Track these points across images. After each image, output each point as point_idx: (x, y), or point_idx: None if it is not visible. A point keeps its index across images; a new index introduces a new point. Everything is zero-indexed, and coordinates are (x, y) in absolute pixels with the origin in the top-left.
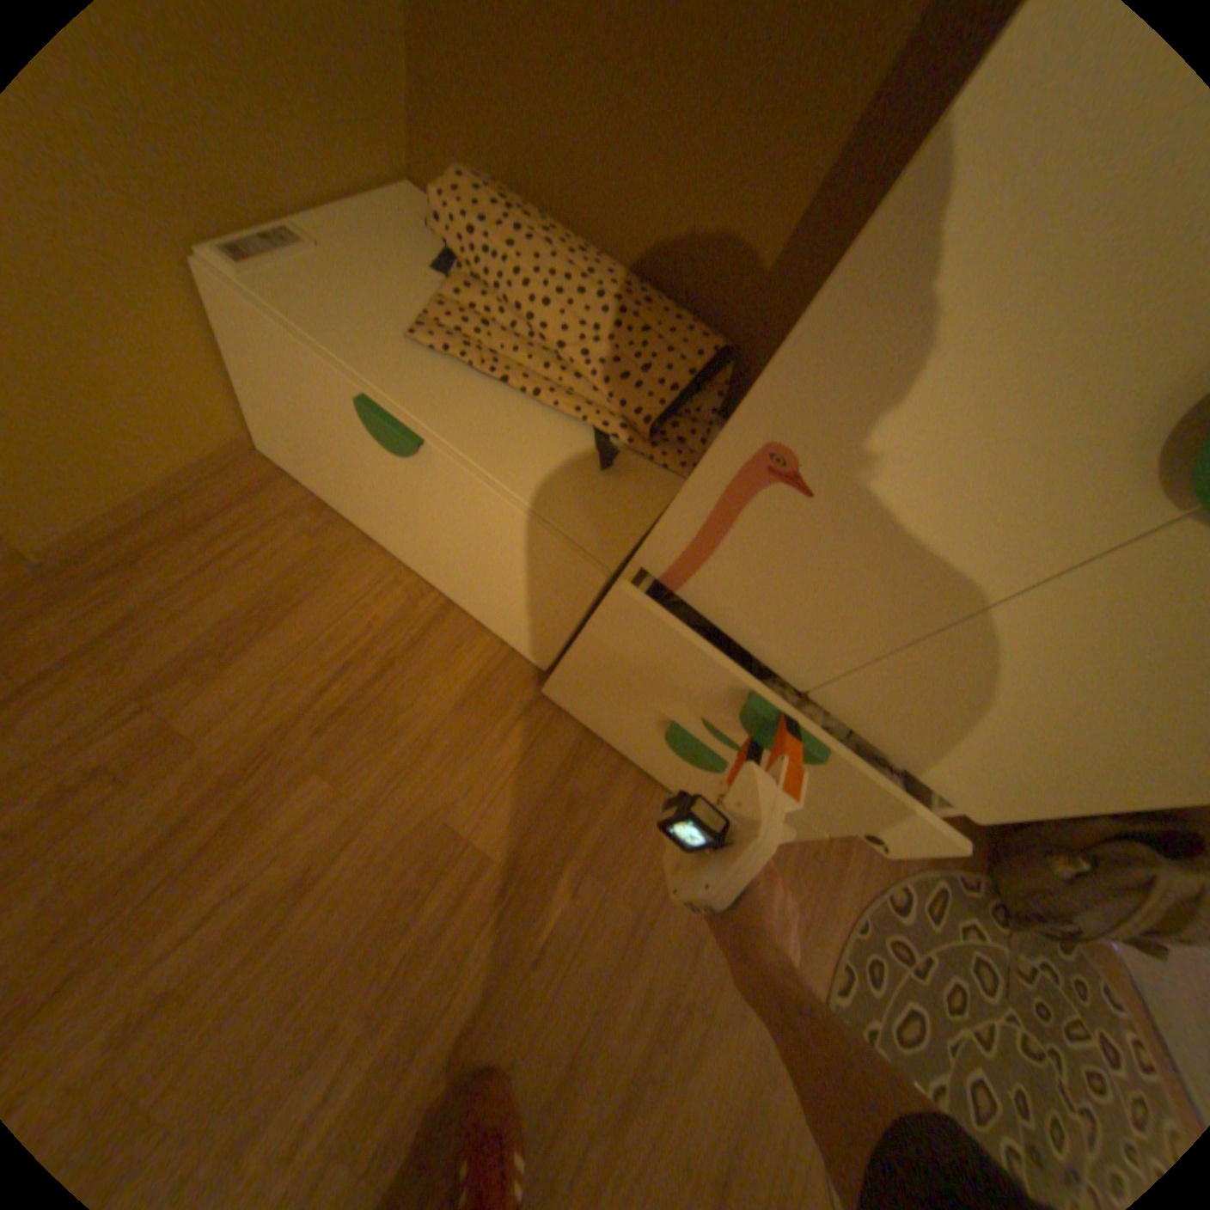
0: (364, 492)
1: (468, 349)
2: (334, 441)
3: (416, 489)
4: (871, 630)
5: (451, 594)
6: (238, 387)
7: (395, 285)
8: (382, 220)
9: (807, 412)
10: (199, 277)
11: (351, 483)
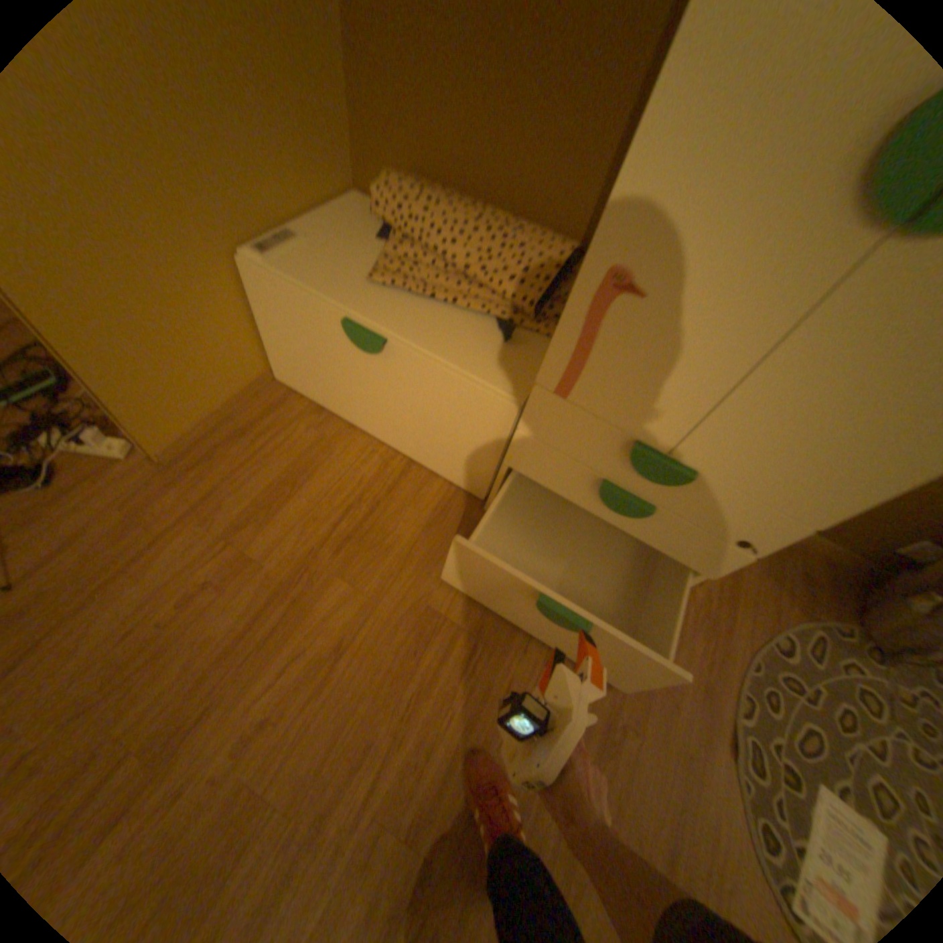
0: (348, 390)
1: (407, 280)
2: (327, 357)
3: (383, 377)
4: (703, 386)
5: (412, 454)
6: (263, 337)
7: (356, 251)
8: (342, 214)
9: (630, 239)
10: (240, 267)
11: (339, 385)
